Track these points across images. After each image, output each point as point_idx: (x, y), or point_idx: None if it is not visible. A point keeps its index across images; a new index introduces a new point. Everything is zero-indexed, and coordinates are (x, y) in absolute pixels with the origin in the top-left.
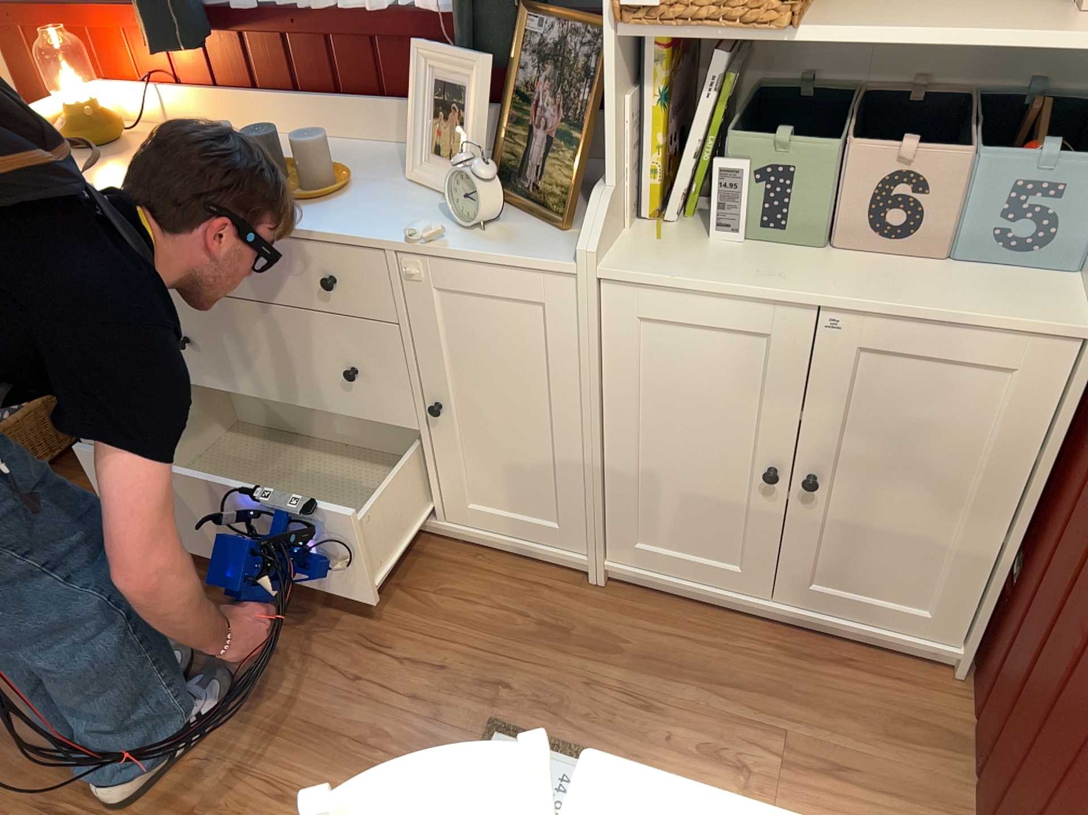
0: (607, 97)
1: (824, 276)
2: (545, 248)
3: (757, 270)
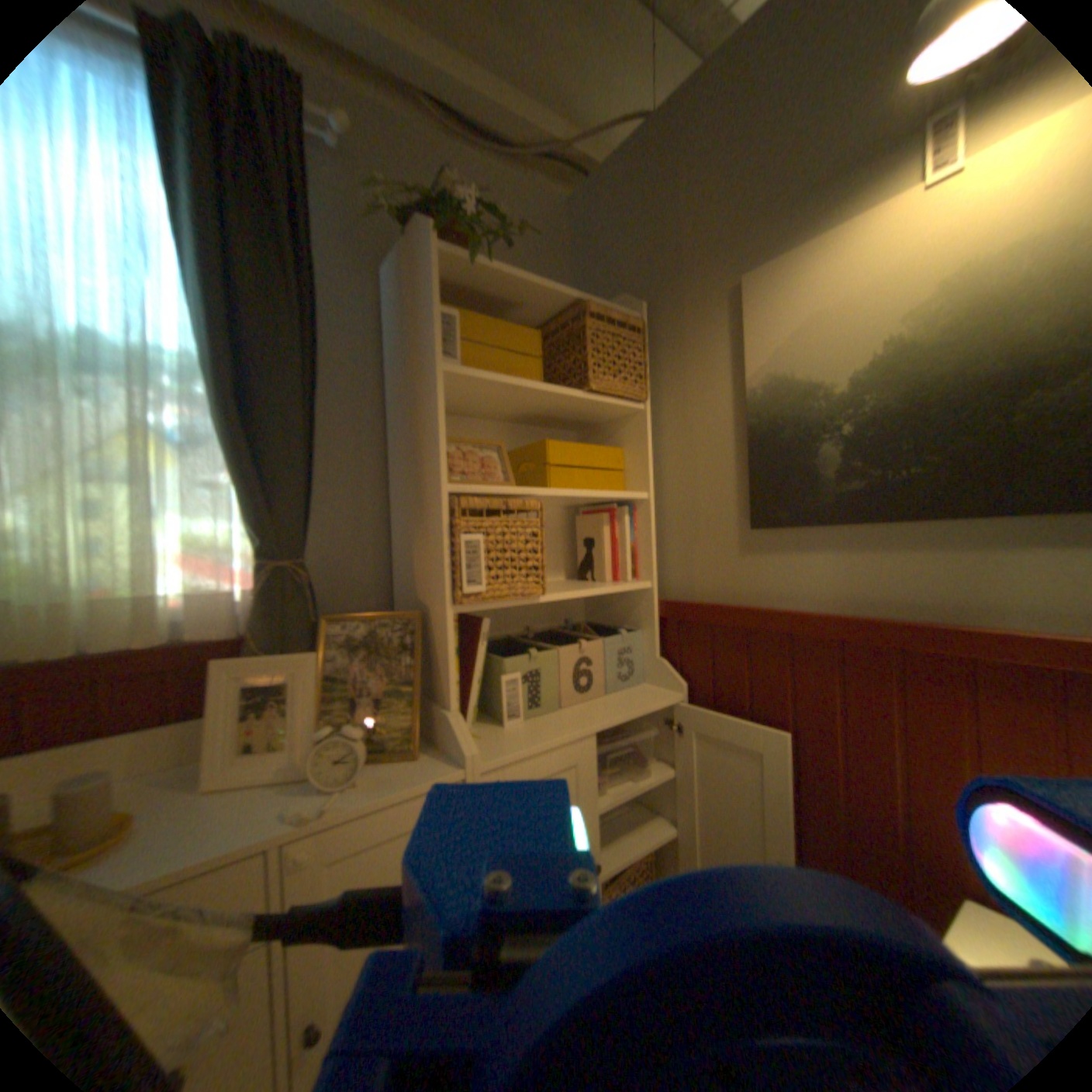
0: (449, 645)
1: (581, 716)
2: (421, 771)
3: (552, 726)
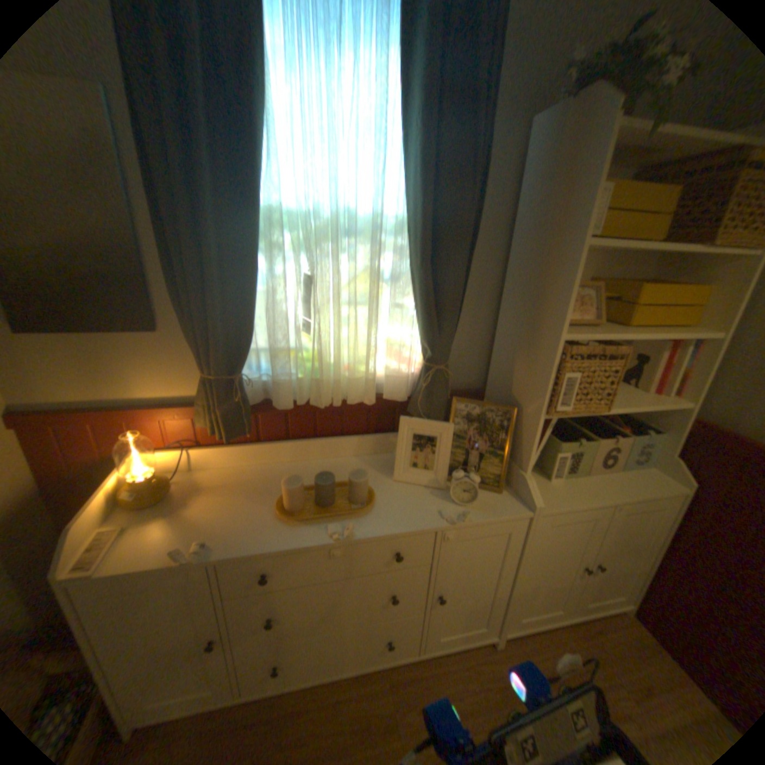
0: (534, 437)
1: (604, 488)
2: (505, 505)
3: (584, 492)
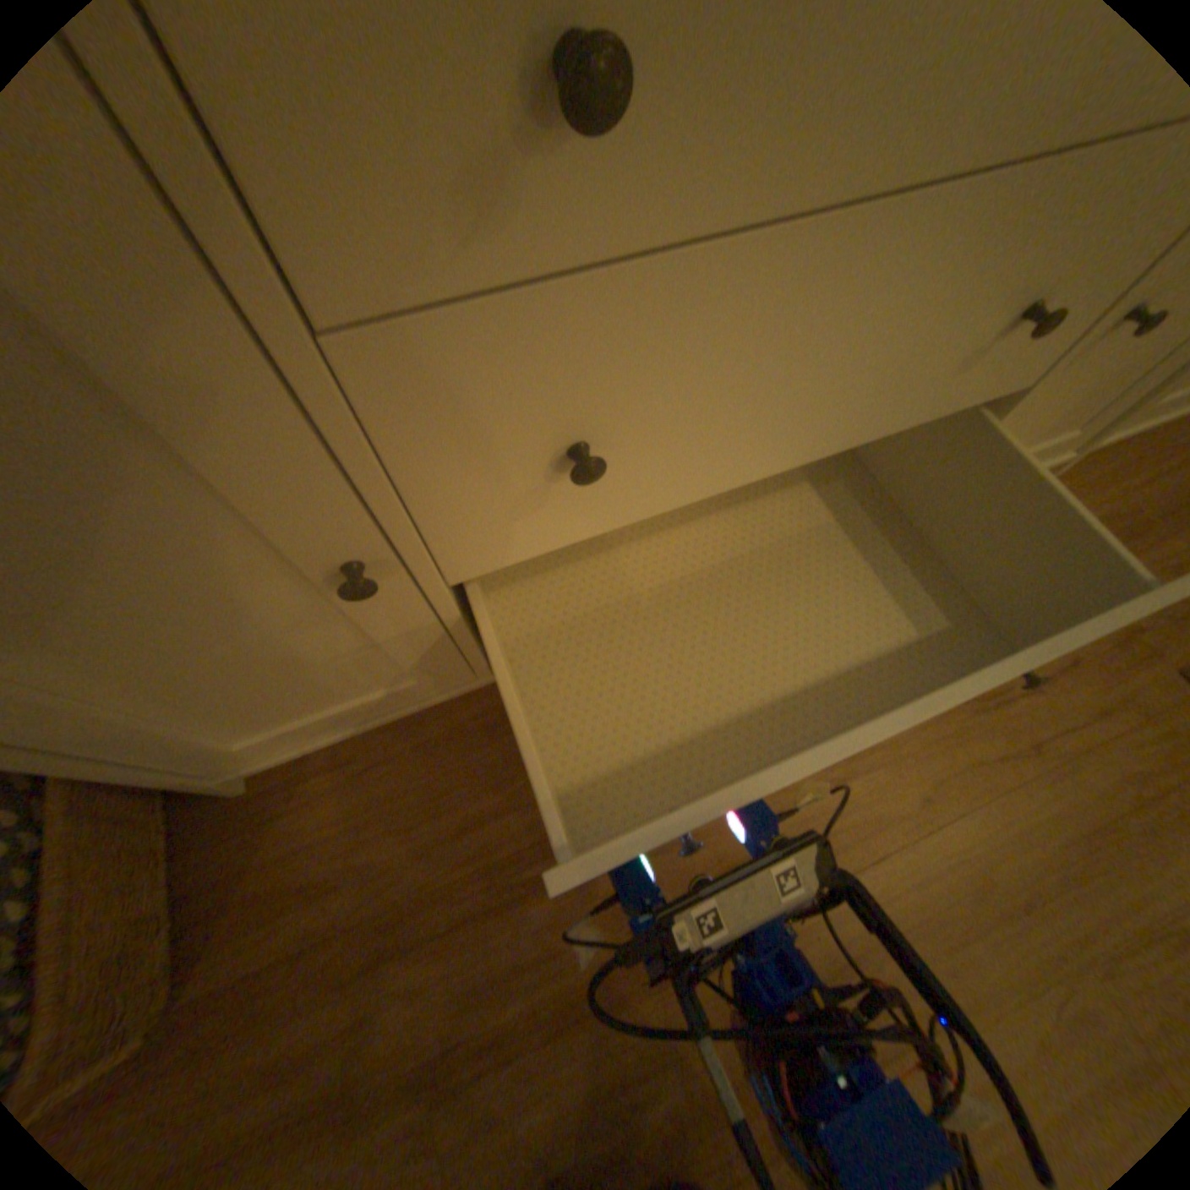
0: None
1: None
2: None
3: None
